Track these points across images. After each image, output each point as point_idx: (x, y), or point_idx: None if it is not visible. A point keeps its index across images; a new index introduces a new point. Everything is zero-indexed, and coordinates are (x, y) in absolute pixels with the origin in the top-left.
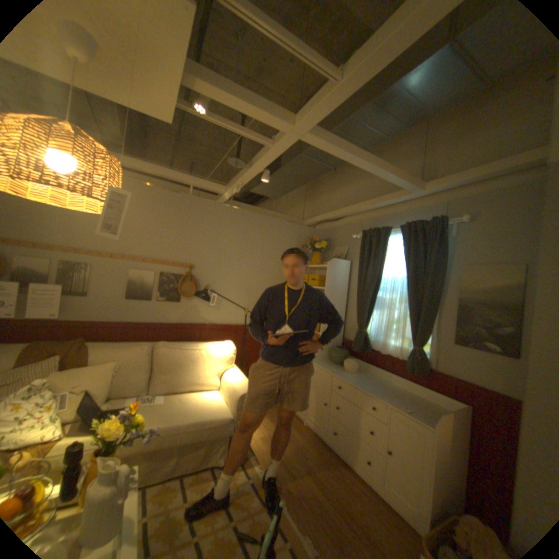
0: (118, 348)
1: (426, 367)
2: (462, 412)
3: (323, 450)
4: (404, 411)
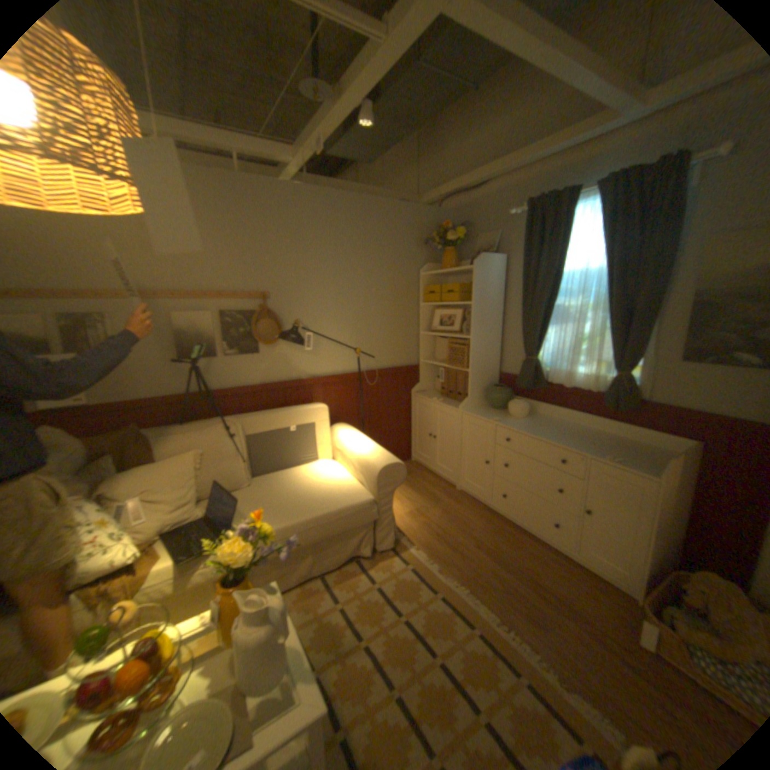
0: (193, 430)
1: (636, 398)
2: (692, 452)
3: (489, 515)
4: (611, 460)
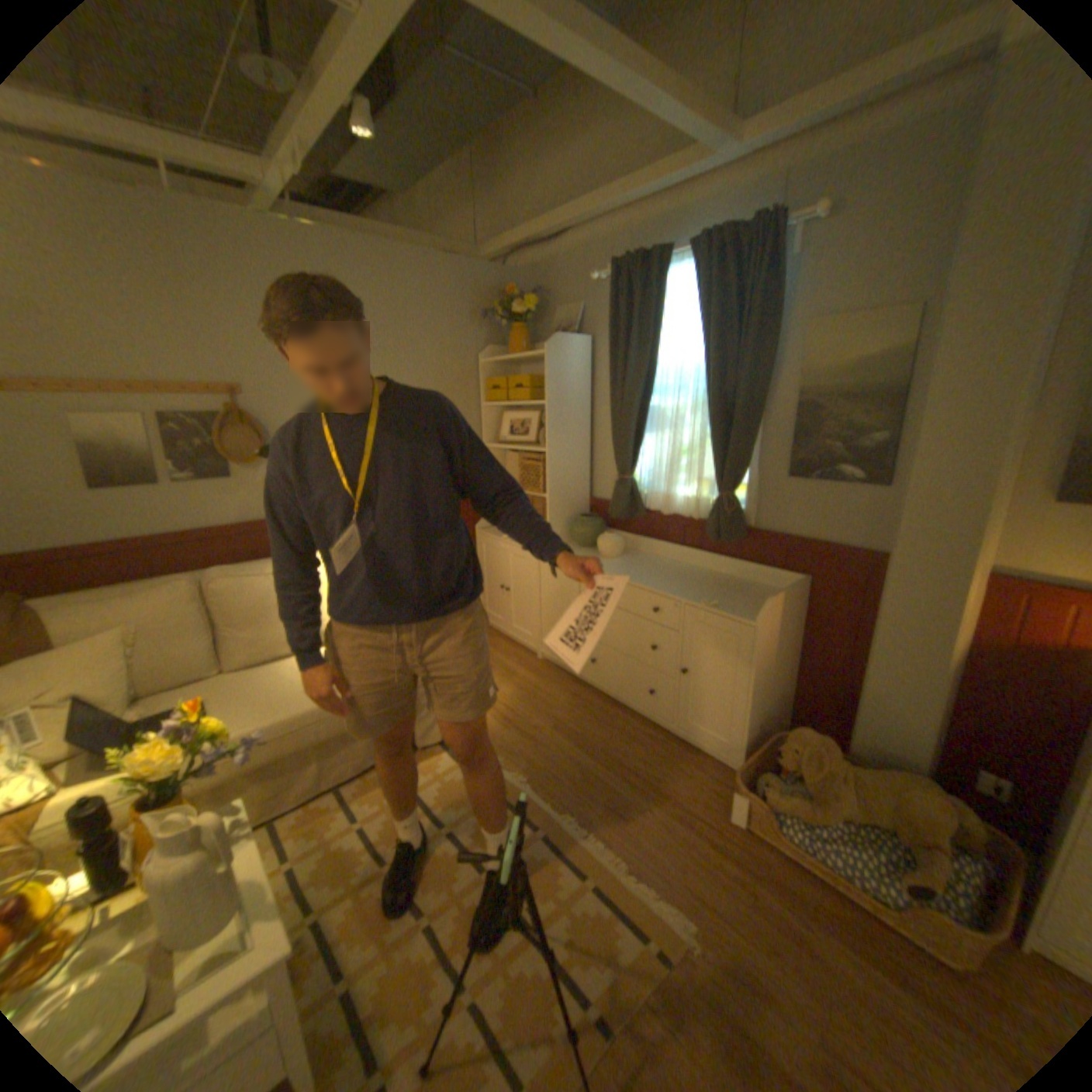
0: (115, 599)
1: (740, 525)
2: (795, 587)
3: (576, 688)
4: (705, 604)
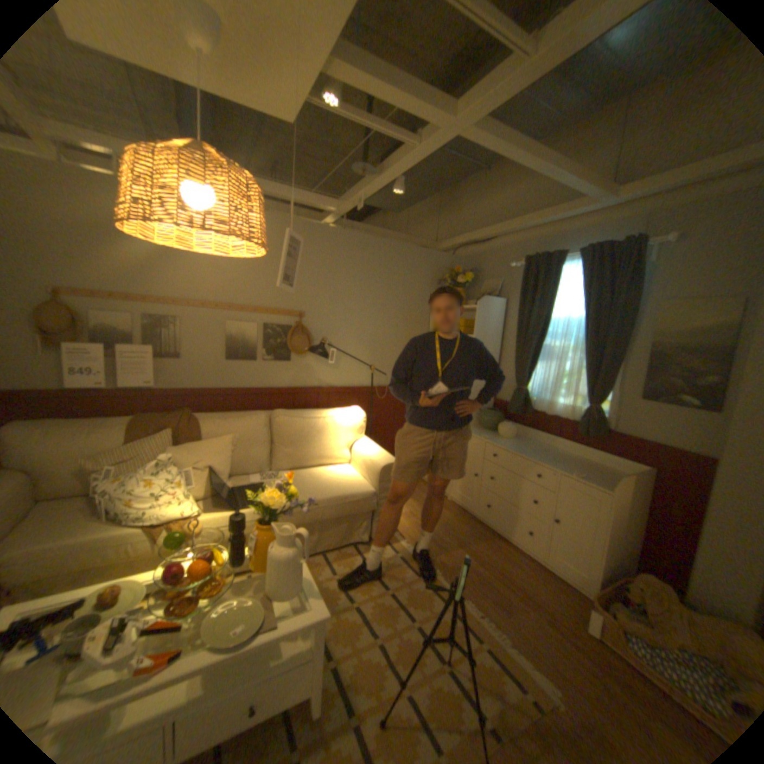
0: (231, 418)
1: (604, 427)
2: (644, 474)
3: (474, 524)
4: (576, 476)
